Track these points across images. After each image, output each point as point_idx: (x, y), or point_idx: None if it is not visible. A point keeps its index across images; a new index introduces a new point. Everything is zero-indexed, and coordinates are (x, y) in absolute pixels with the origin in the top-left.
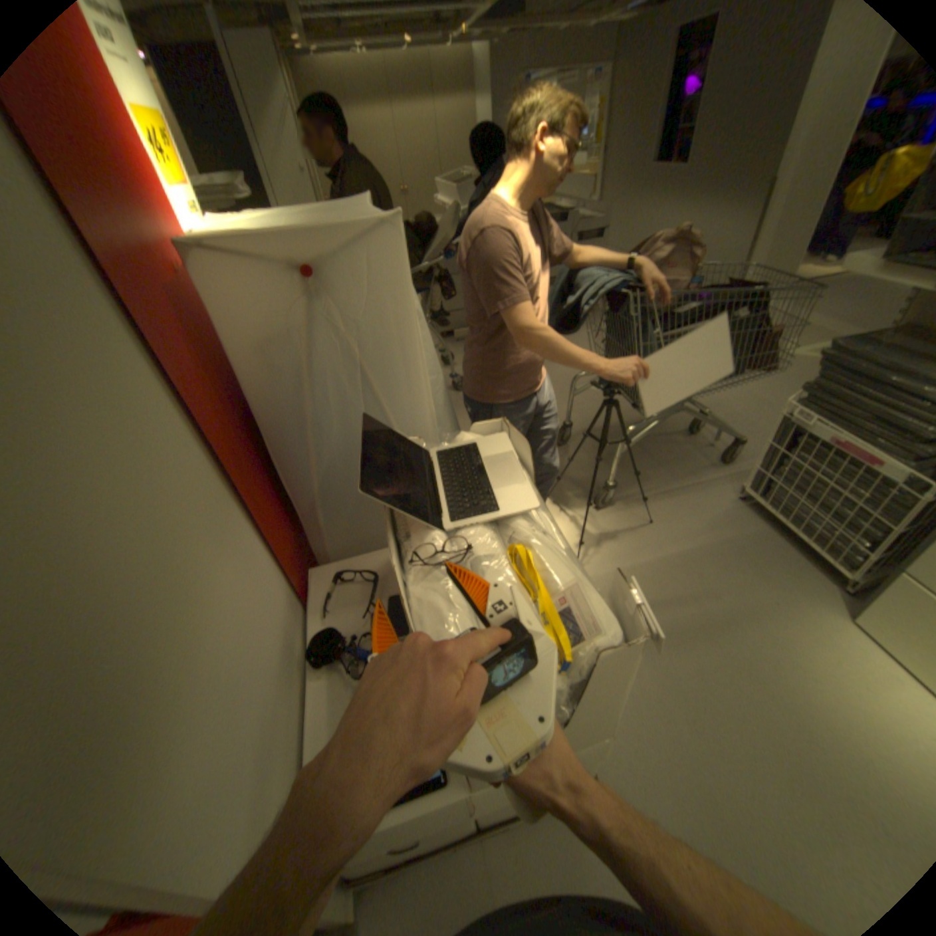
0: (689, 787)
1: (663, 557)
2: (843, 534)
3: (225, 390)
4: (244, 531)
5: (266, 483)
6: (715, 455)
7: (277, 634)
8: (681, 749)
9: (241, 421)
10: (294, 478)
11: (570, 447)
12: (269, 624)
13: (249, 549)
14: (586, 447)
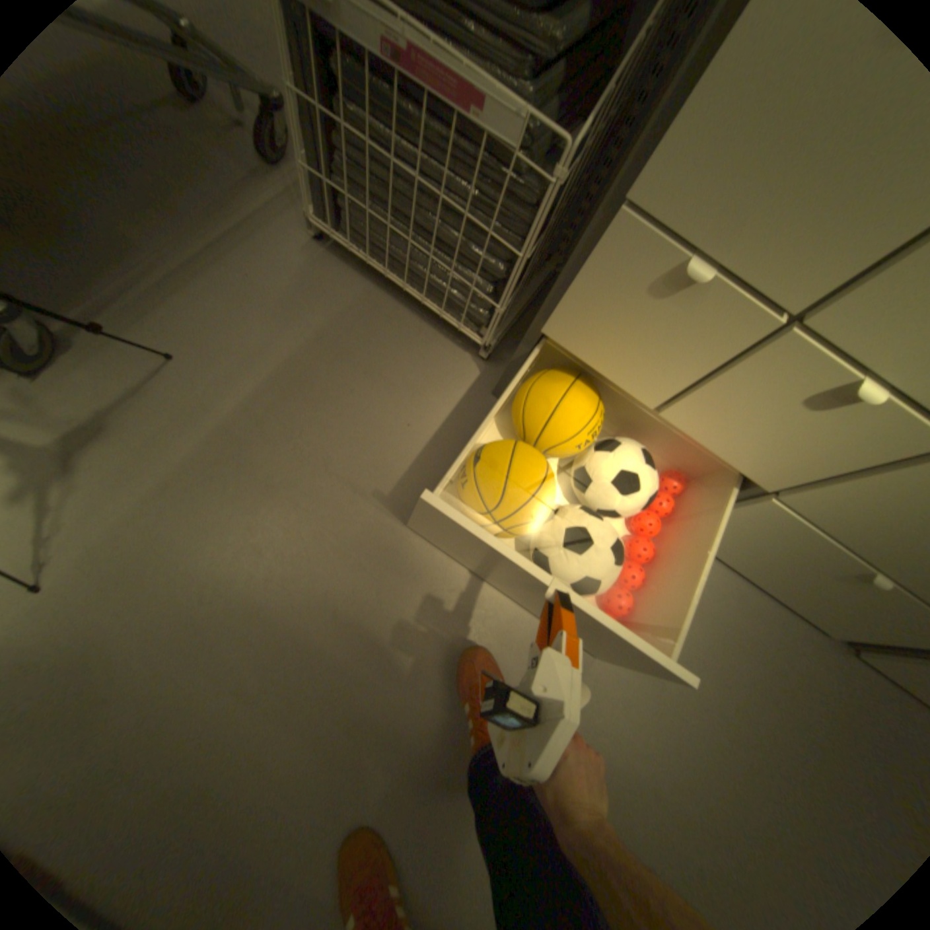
0: (361, 818)
1: (212, 425)
2: (453, 275)
3: None
4: None
5: None
6: (247, 146)
7: None
8: (336, 770)
9: None
10: None
11: None
12: None
13: None
14: None
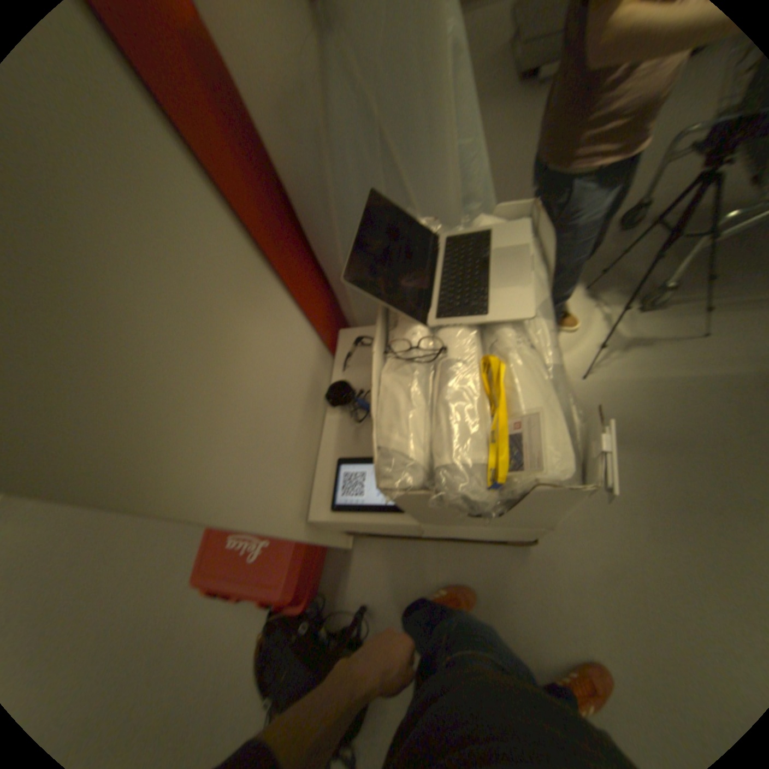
0: (626, 570)
1: (704, 374)
2: None
3: (261, 156)
4: (279, 294)
5: (304, 251)
6: None
7: (307, 376)
8: (632, 543)
9: (279, 190)
10: (324, 249)
11: (639, 231)
12: (300, 368)
13: (284, 310)
14: (661, 233)
